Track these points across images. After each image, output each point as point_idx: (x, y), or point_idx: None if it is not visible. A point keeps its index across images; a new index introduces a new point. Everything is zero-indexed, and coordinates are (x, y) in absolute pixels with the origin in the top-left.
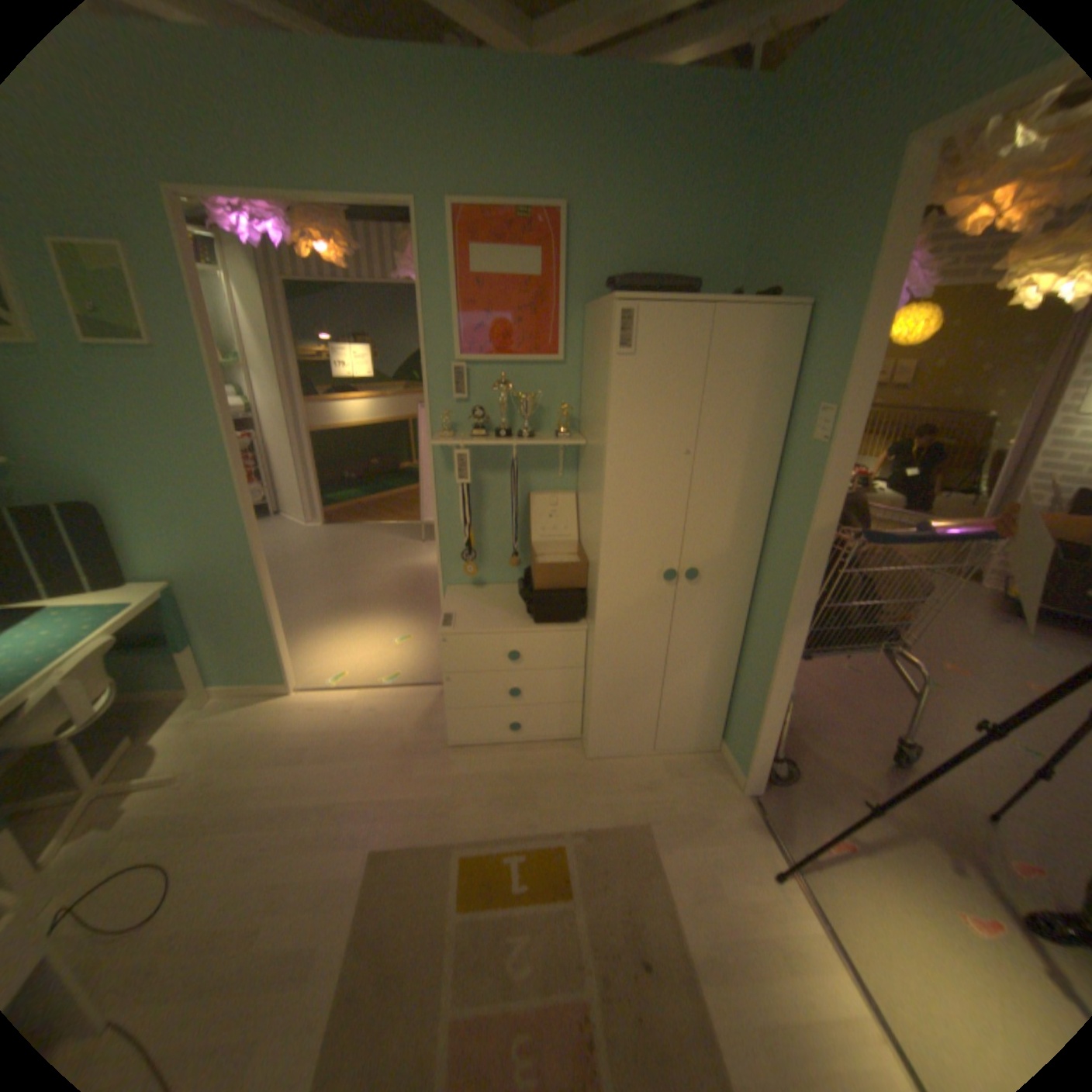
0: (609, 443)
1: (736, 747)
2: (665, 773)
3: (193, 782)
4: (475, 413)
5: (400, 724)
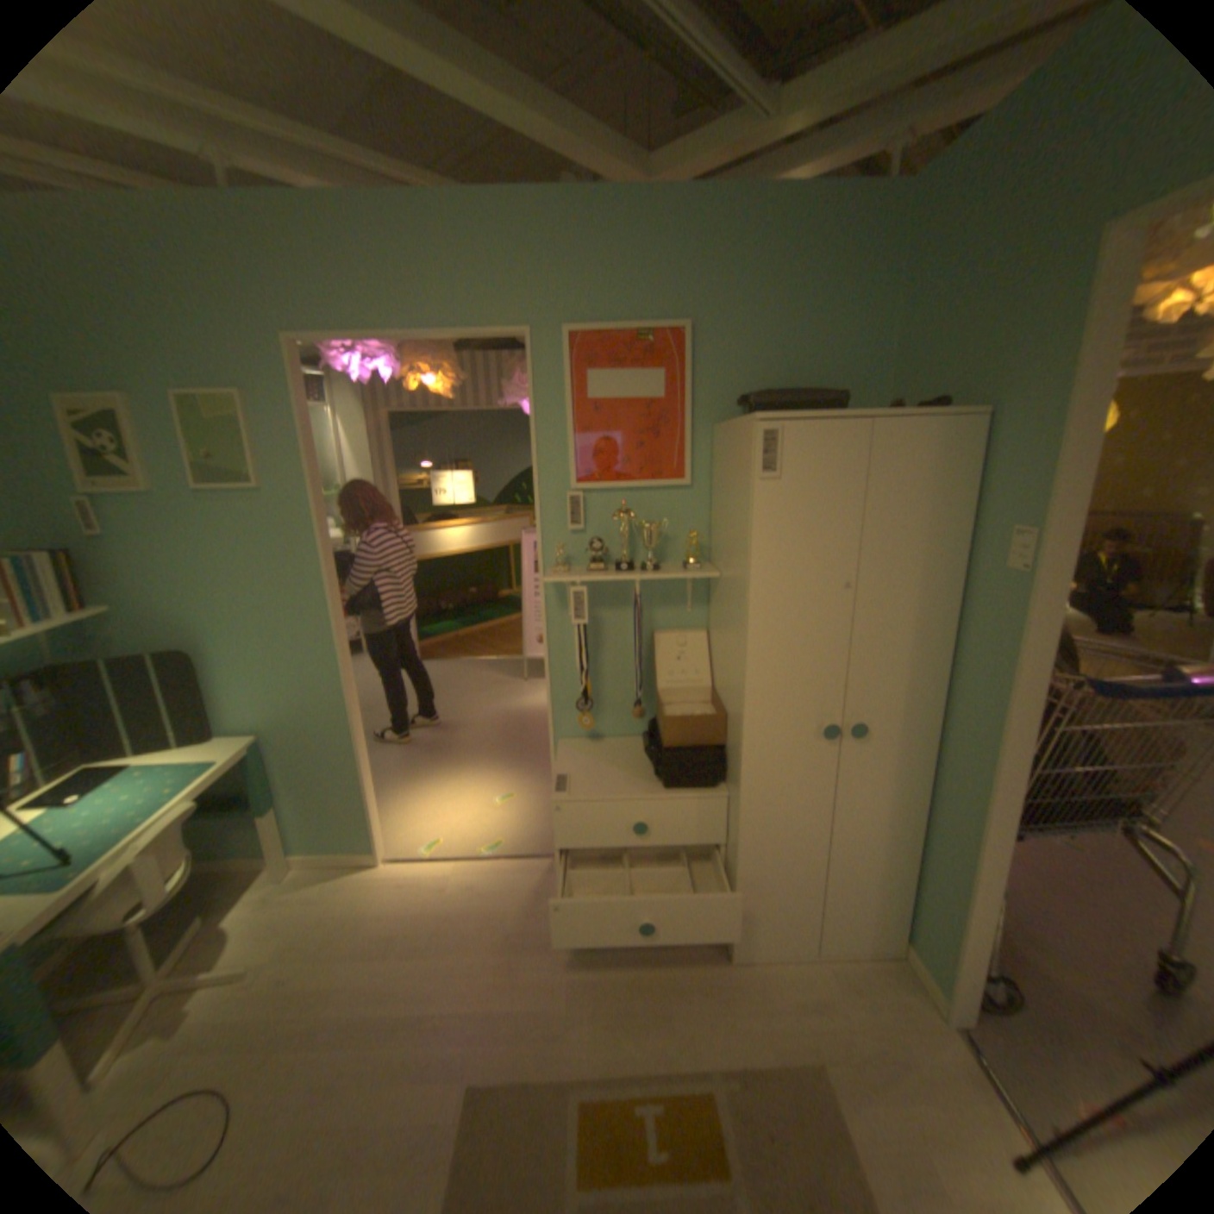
0: (753, 578)
1: (930, 956)
2: (837, 989)
3: (265, 979)
4: (592, 545)
5: (502, 908)
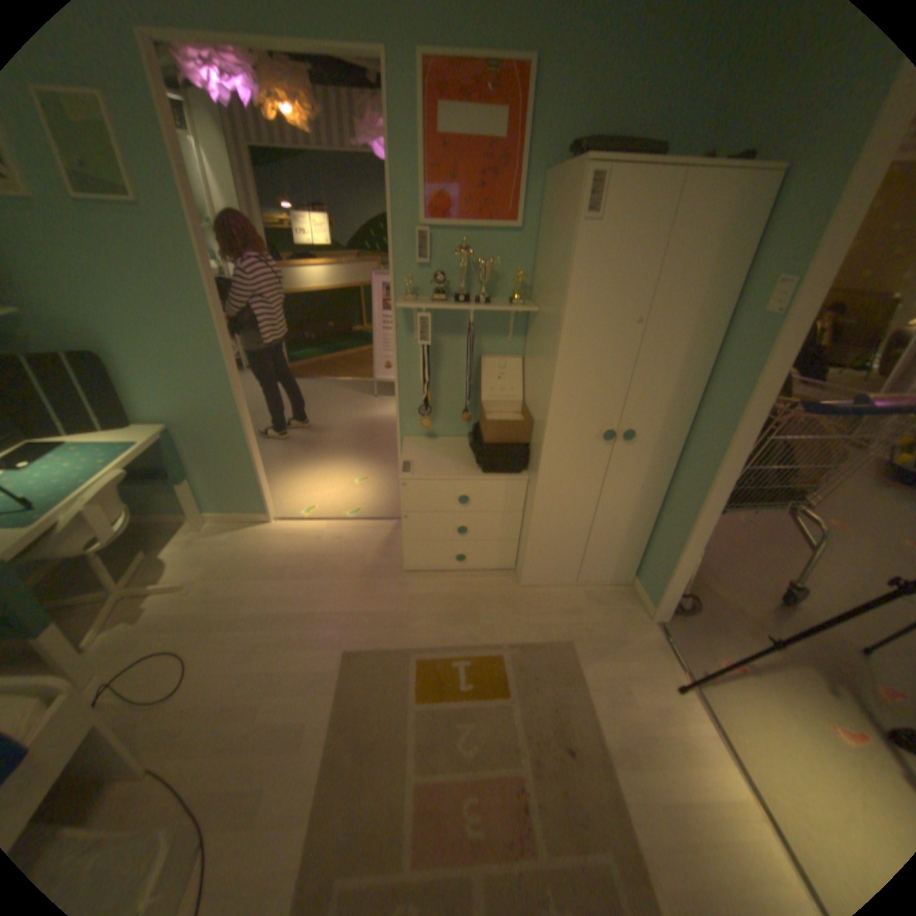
0: (567, 309)
1: (648, 583)
2: (585, 601)
3: (197, 589)
4: (436, 278)
5: (363, 550)
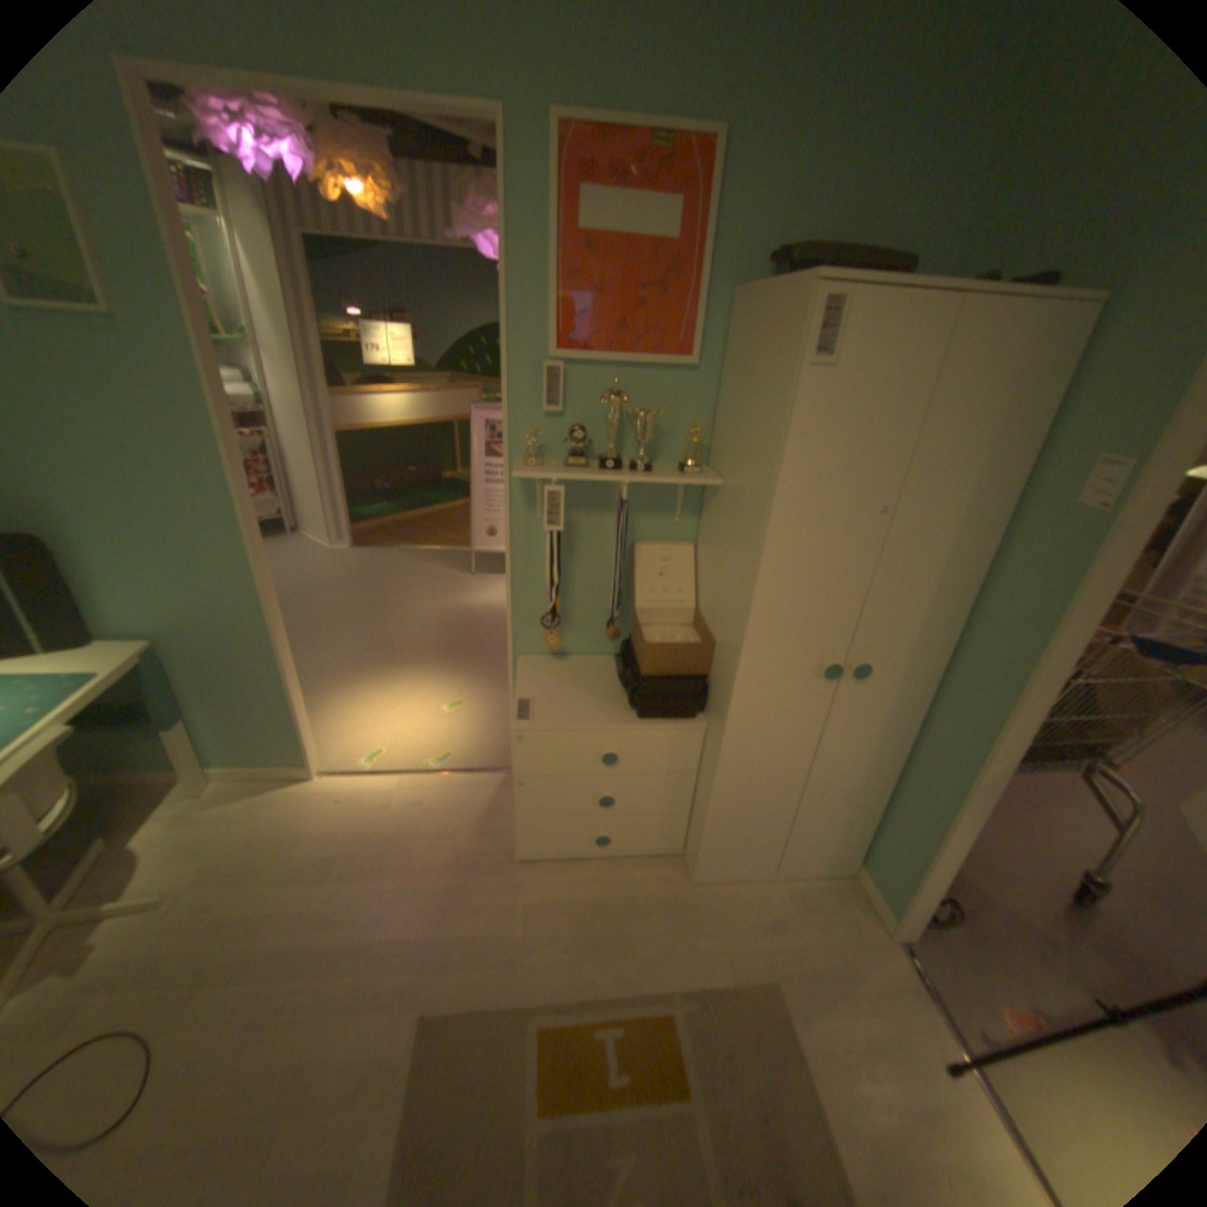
0: (780, 493)
1: (883, 879)
2: (791, 907)
3: (187, 904)
4: (574, 433)
5: (453, 825)
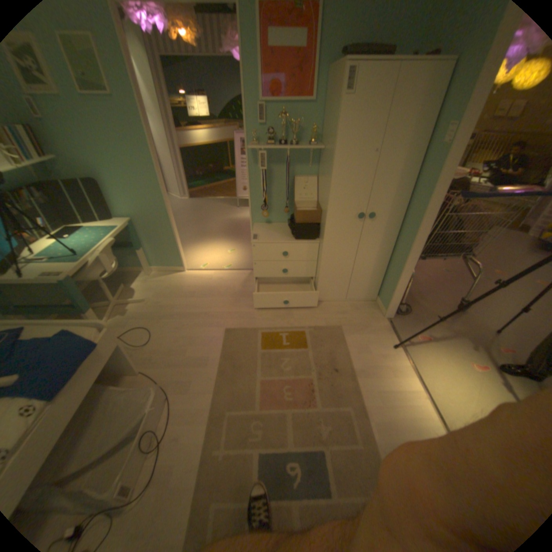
0: (337, 145)
1: (383, 298)
2: (350, 308)
3: (152, 301)
4: (269, 131)
5: (233, 284)
